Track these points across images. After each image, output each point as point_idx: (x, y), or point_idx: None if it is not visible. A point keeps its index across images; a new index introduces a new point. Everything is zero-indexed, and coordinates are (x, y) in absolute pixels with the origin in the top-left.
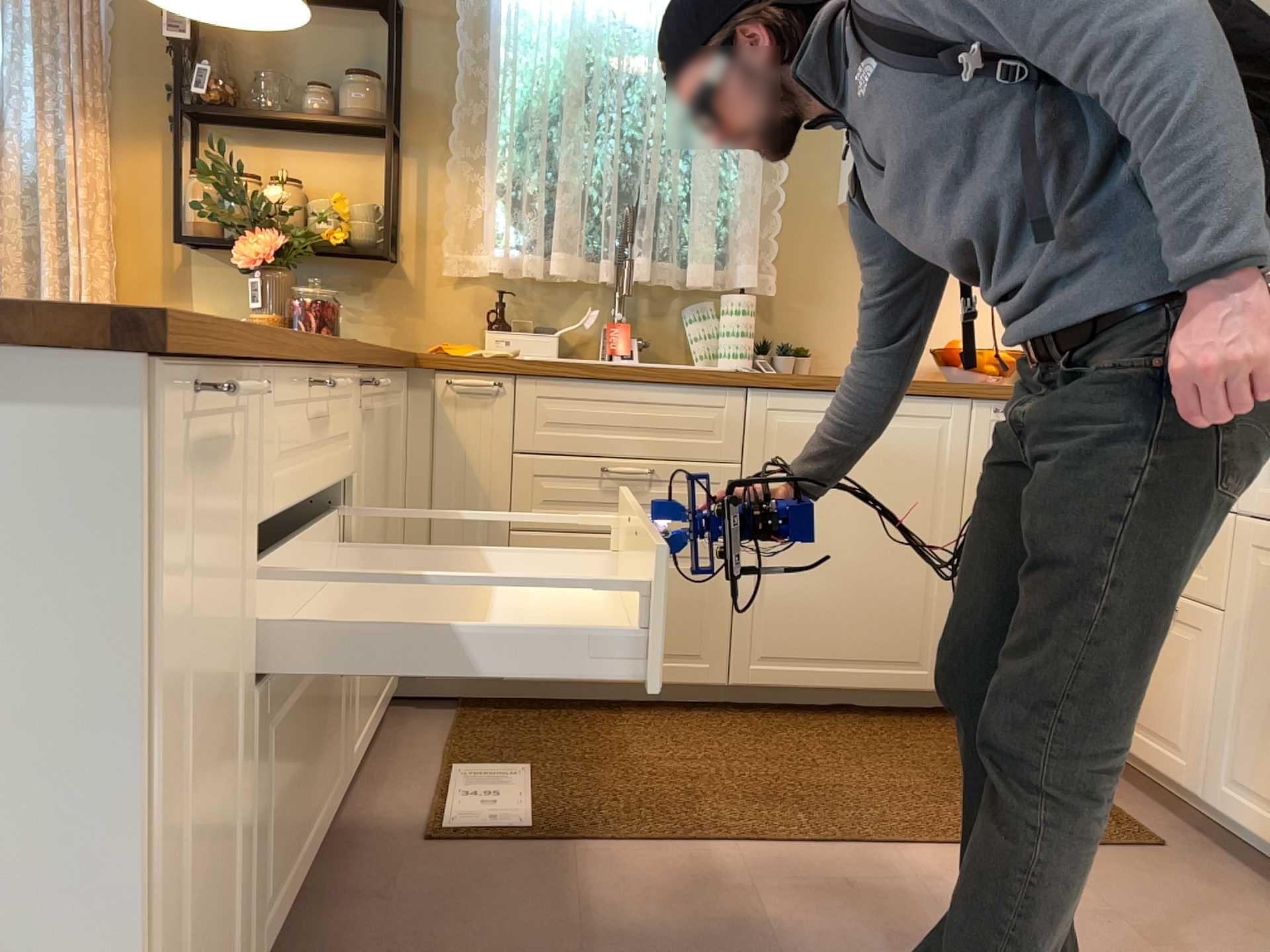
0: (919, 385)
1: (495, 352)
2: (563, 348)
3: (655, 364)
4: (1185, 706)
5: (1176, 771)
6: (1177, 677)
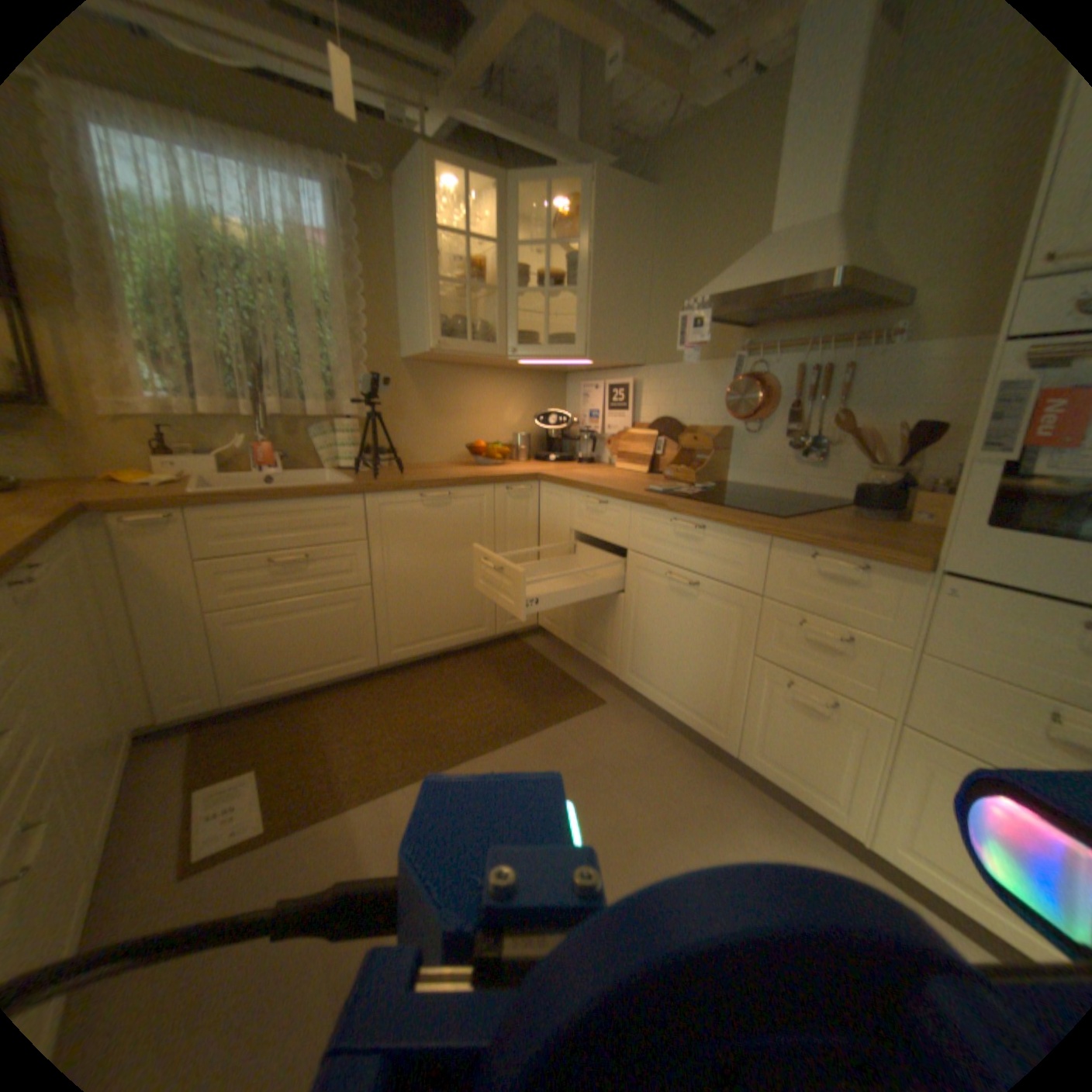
0: (463, 481)
1: (158, 474)
2: (217, 463)
3: (291, 471)
4: (606, 635)
5: (604, 664)
6: (601, 622)
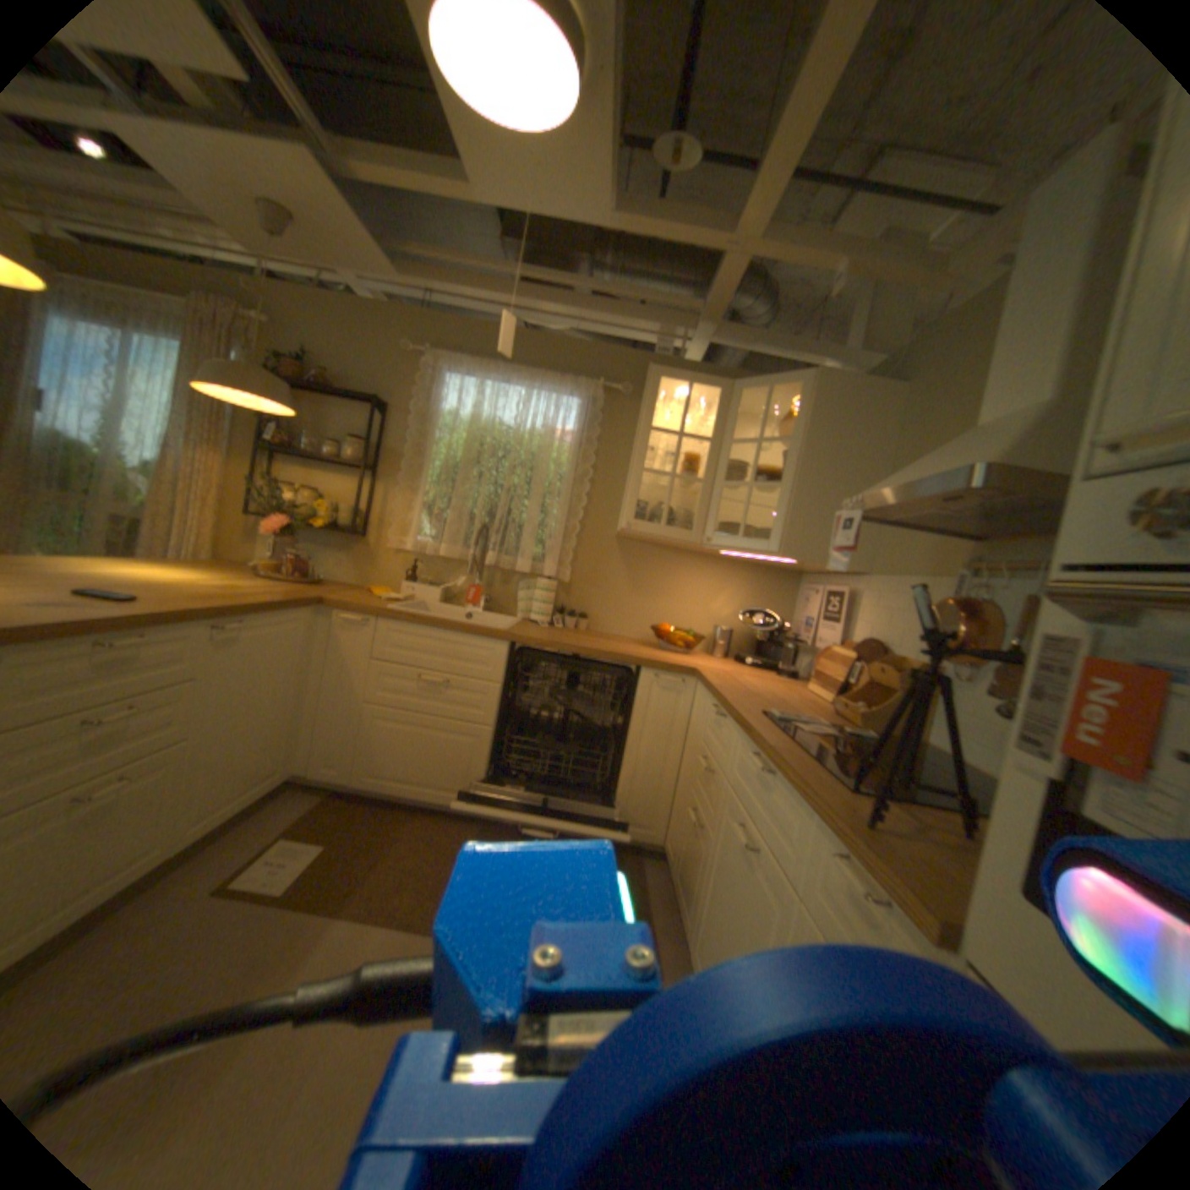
0: (608, 656)
1: (405, 595)
2: (449, 597)
3: (491, 614)
4: (695, 891)
5: (687, 931)
6: (696, 871)
